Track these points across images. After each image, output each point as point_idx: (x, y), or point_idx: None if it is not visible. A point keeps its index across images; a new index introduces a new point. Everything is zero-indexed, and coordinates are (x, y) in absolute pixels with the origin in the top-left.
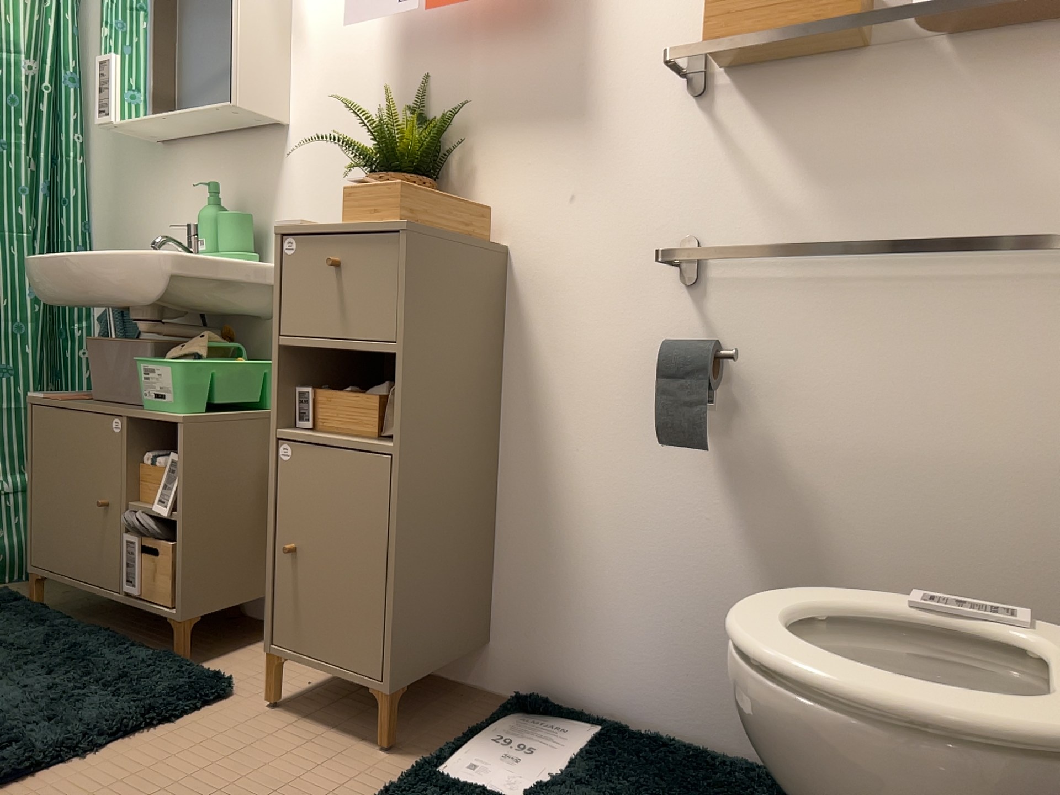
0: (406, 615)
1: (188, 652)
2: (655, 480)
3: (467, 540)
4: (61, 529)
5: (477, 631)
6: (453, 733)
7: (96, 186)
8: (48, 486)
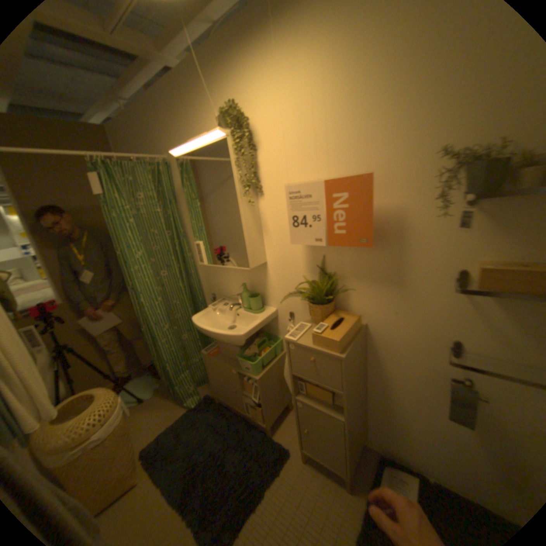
0: (352, 459)
1: (271, 436)
2: (438, 413)
3: (362, 419)
4: (221, 391)
5: (365, 436)
6: (367, 478)
7: (197, 267)
8: (214, 378)
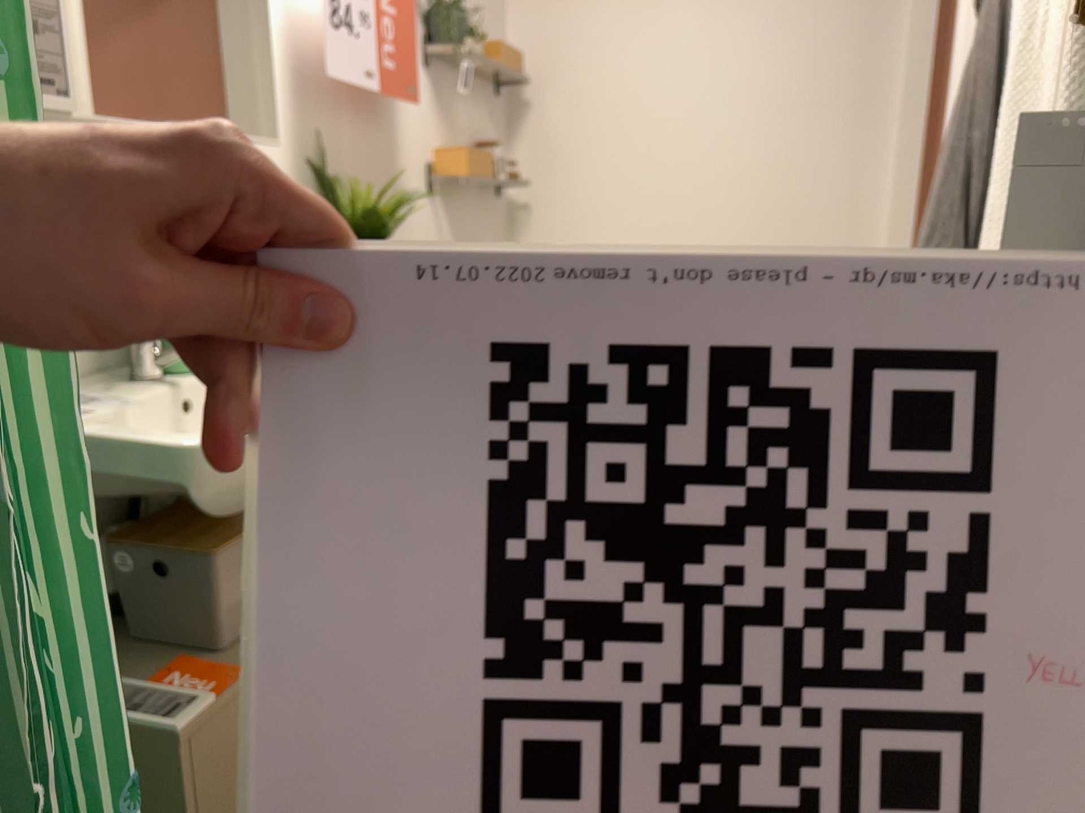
0: None
1: None
2: None
3: None
4: None
5: None
6: None
7: None
8: None
